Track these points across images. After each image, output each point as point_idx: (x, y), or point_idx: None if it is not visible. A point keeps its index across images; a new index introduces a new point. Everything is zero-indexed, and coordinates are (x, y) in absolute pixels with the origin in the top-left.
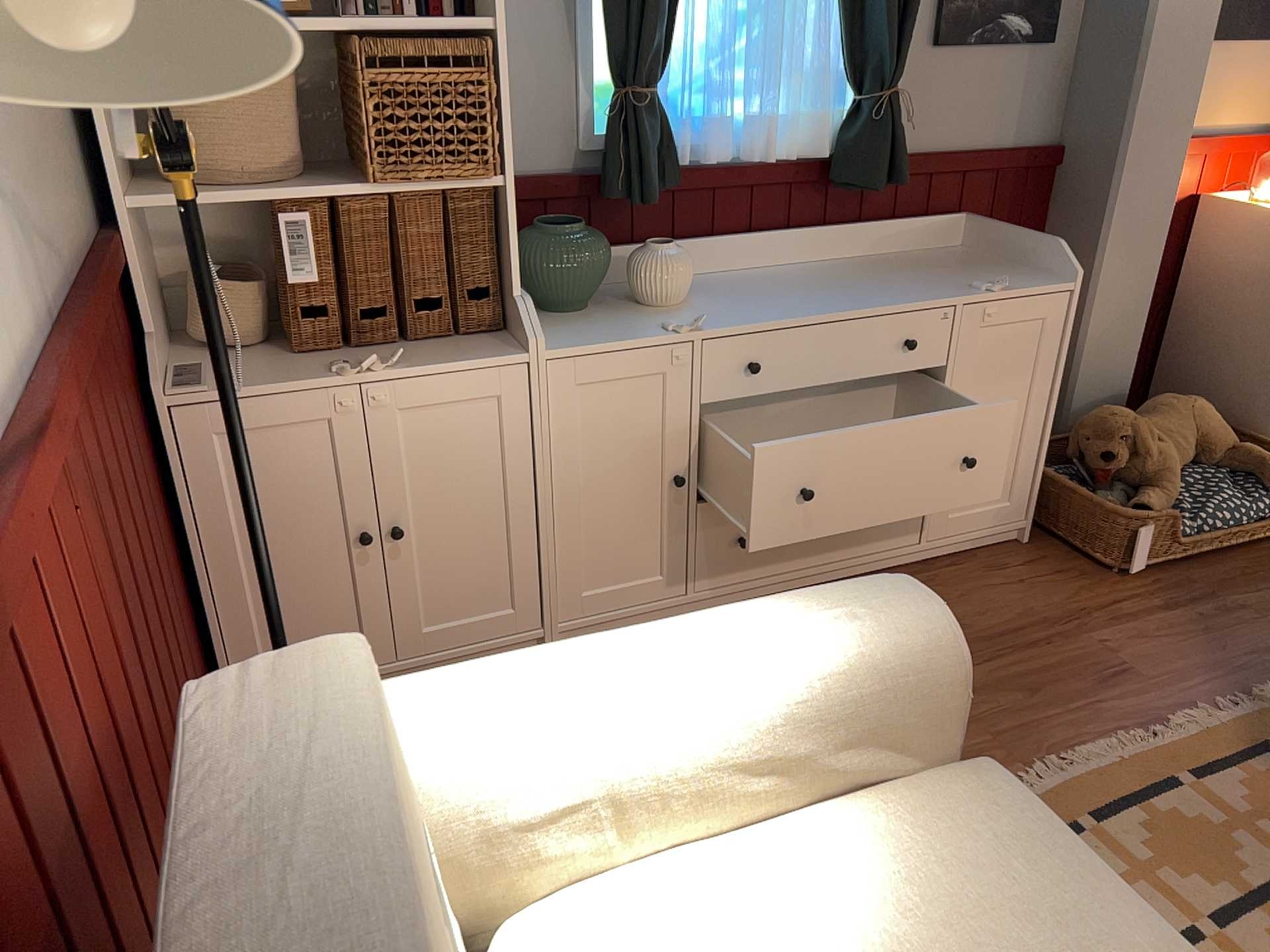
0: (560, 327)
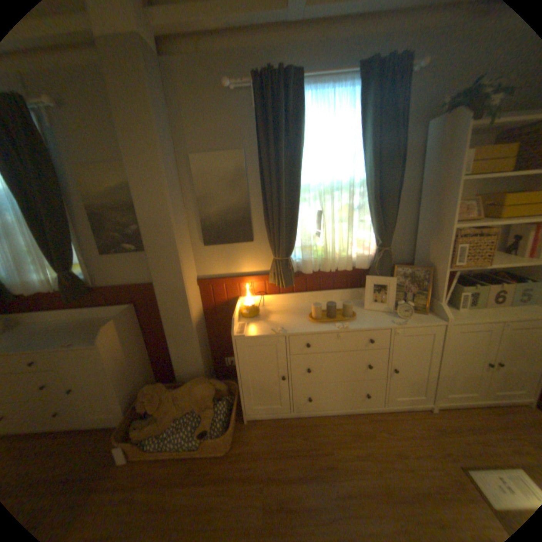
0: None
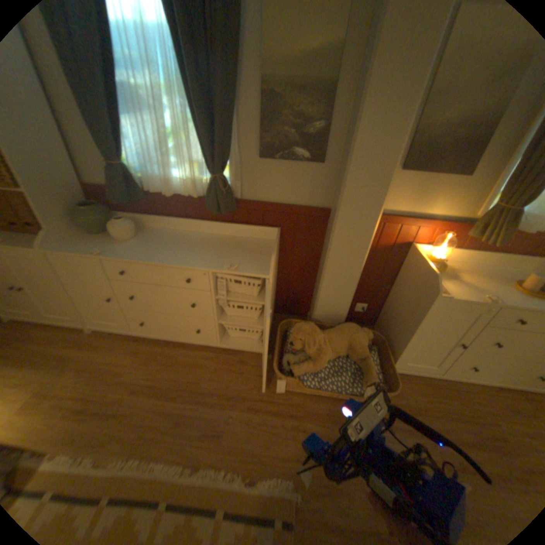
0: (74, 240)
